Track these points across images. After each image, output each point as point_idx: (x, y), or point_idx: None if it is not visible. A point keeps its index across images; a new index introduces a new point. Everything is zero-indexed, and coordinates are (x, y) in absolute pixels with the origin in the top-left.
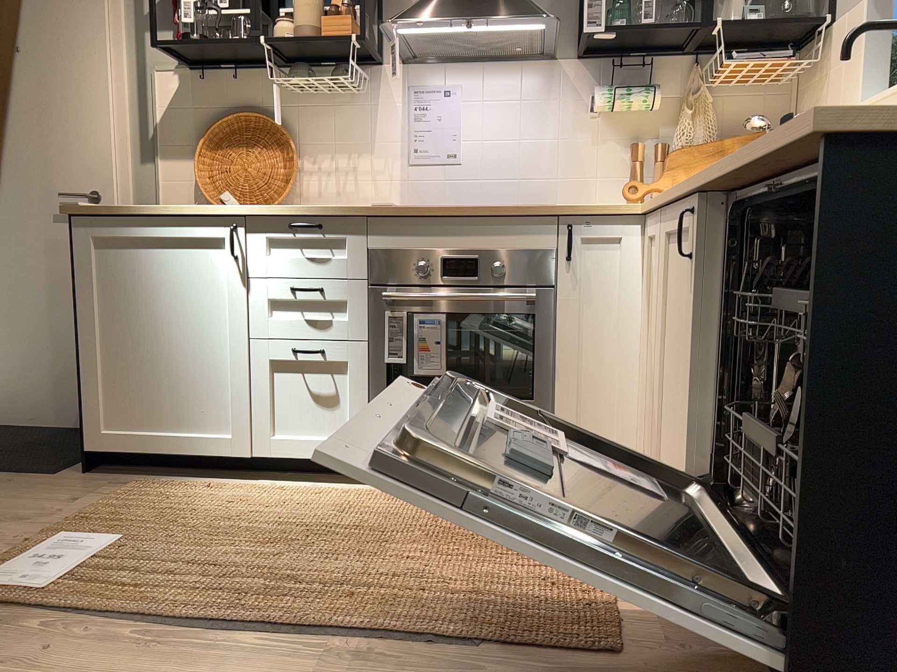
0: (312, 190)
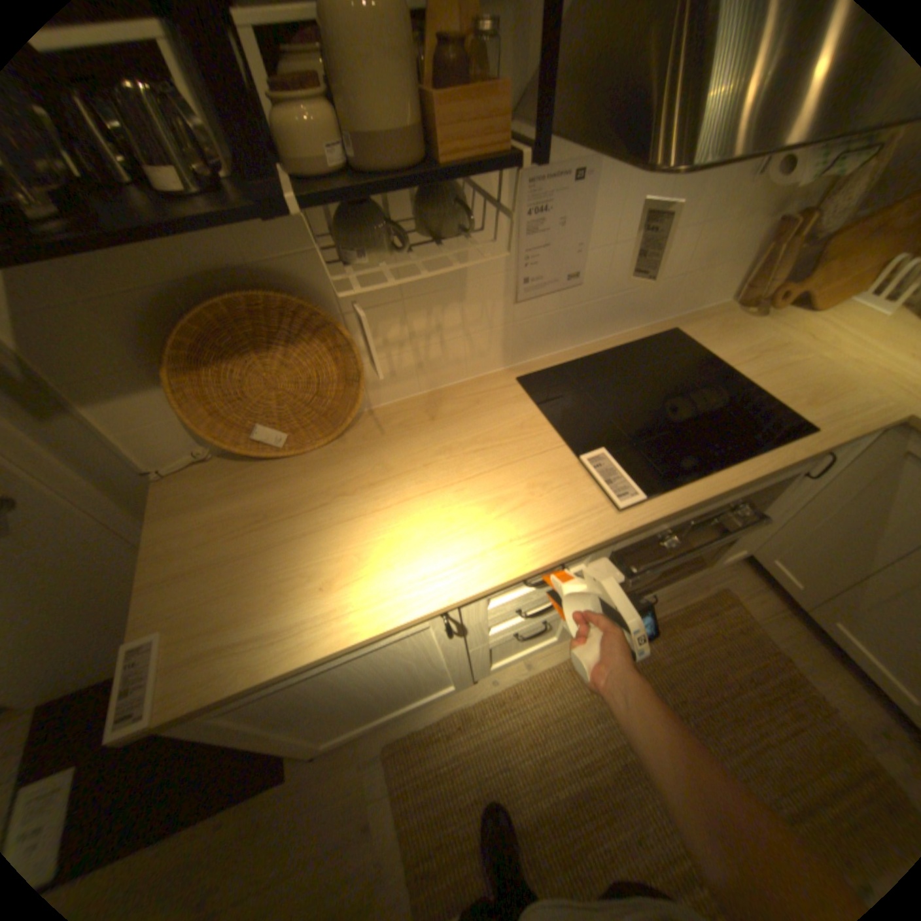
0: (383, 369)
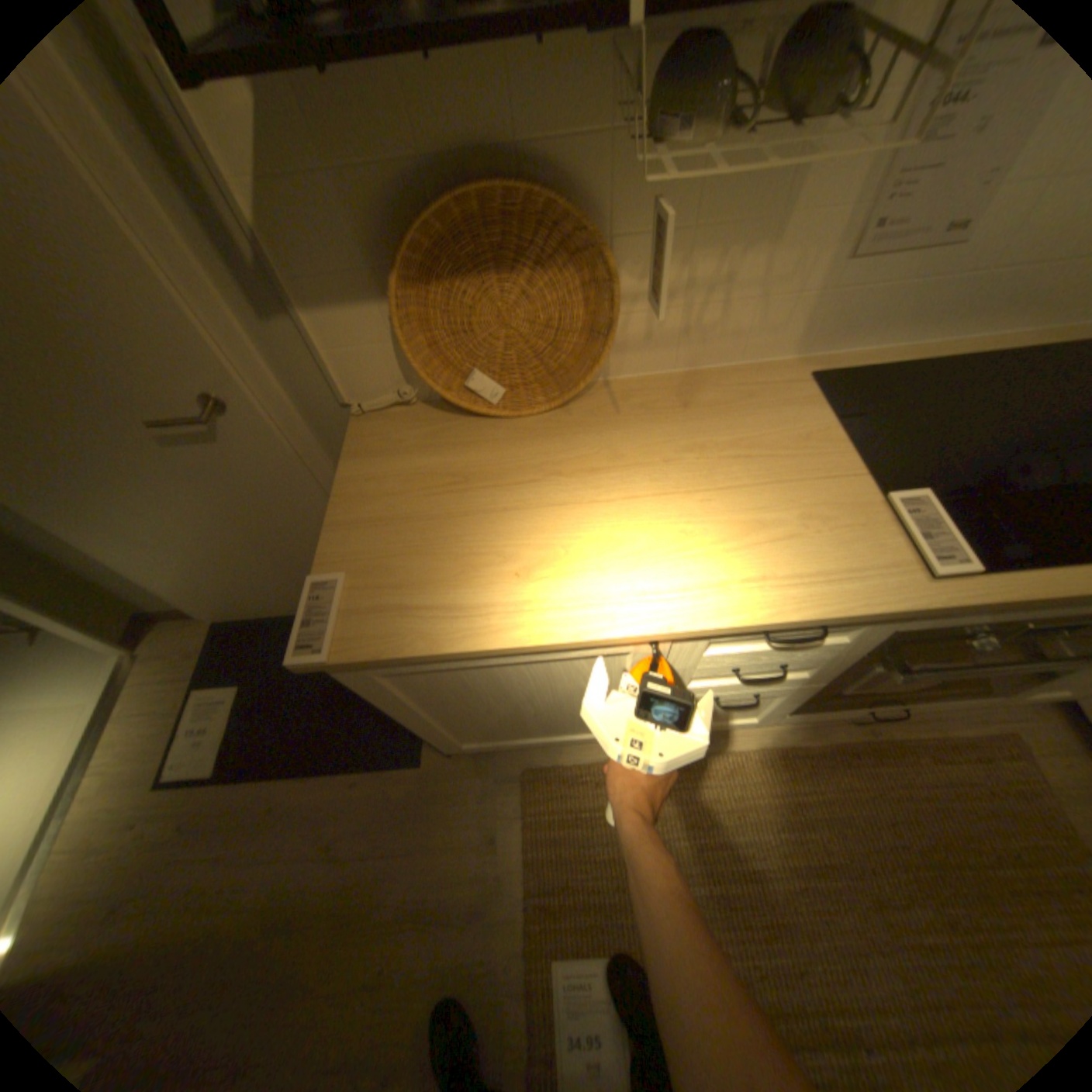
0: (638, 327)
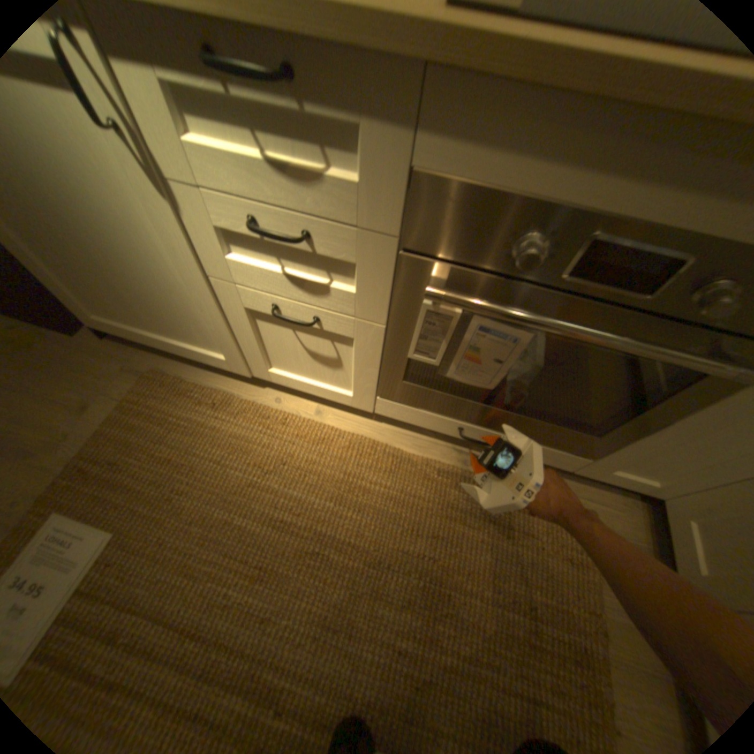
0: None
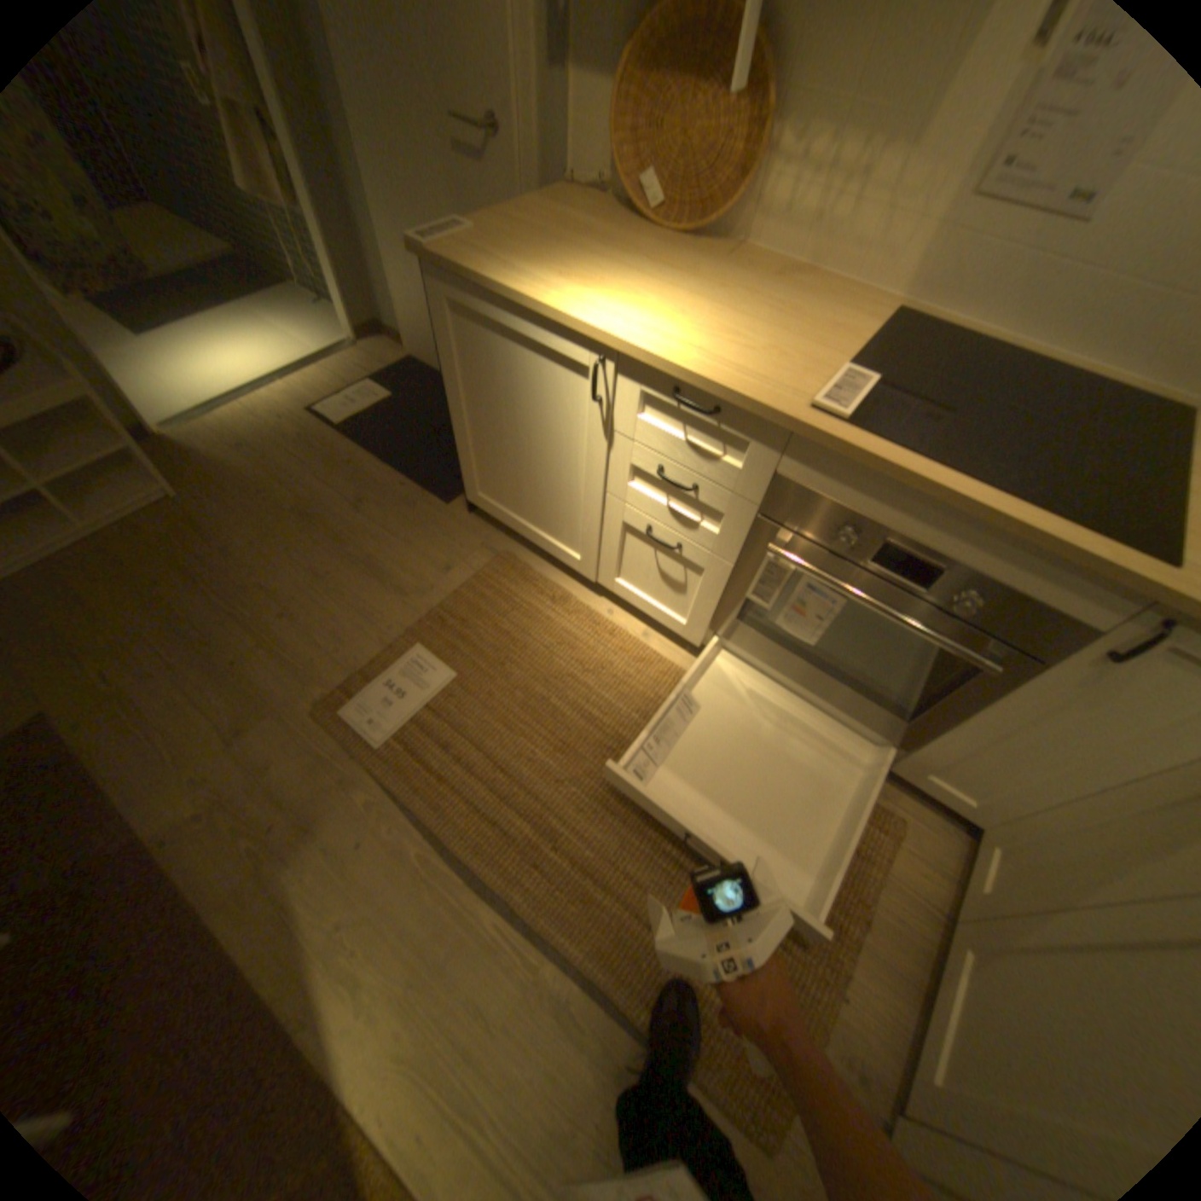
0: (783, 194)
